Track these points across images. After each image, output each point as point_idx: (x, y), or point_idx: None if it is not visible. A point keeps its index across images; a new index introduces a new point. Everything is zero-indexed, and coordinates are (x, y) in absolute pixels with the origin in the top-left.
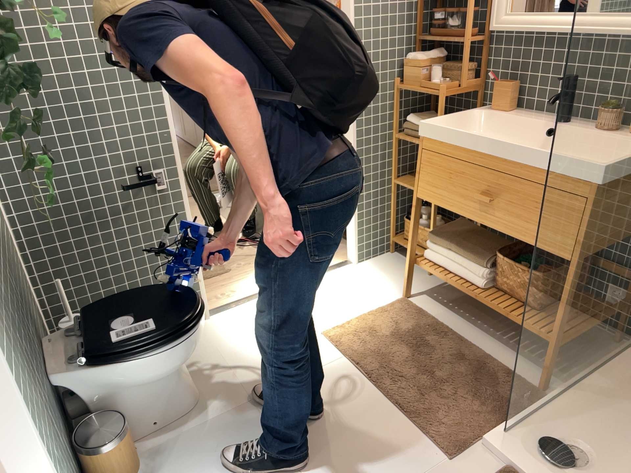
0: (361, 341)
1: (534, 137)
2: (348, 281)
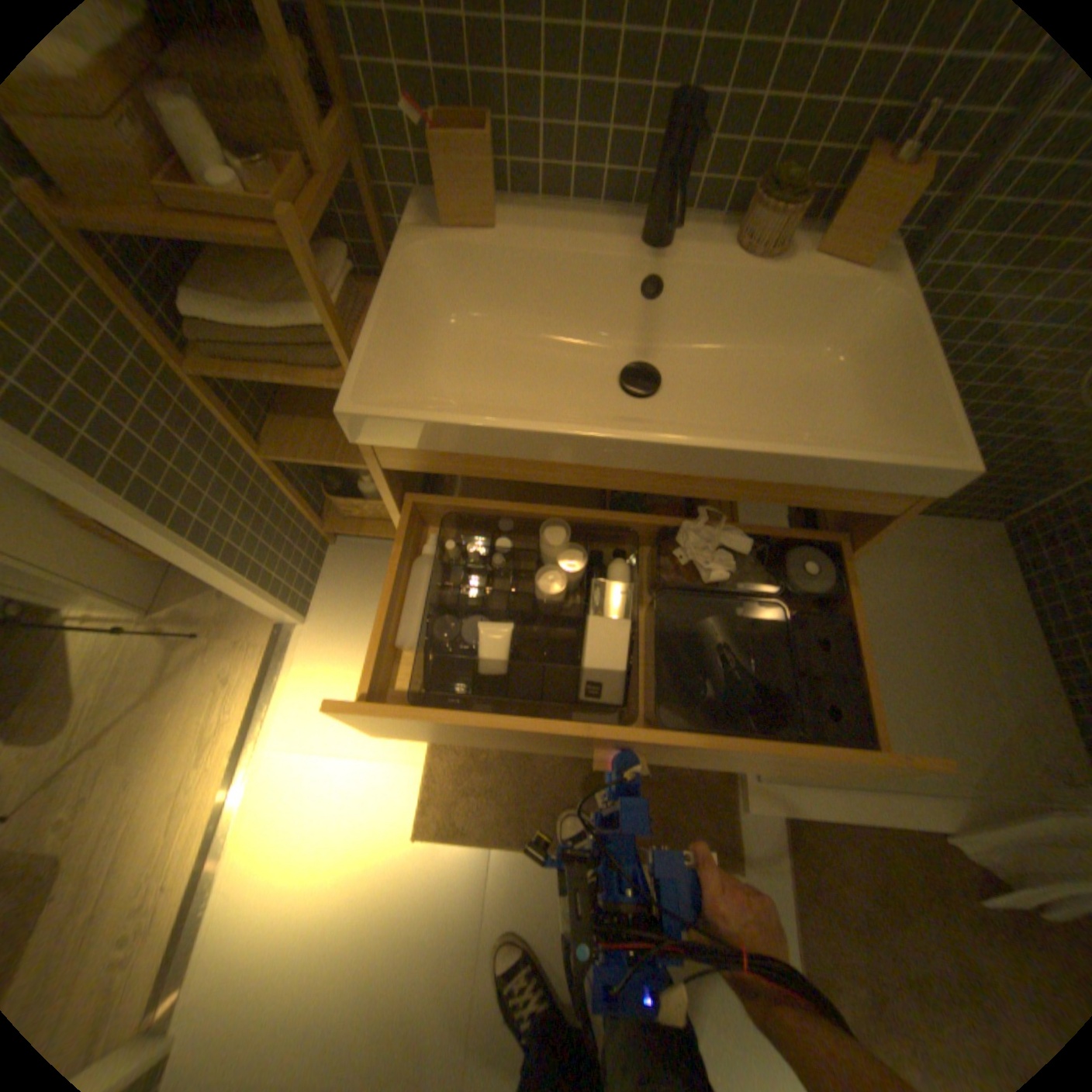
0: (477, 792)
1: (599, 293)
2: (327, 679)
